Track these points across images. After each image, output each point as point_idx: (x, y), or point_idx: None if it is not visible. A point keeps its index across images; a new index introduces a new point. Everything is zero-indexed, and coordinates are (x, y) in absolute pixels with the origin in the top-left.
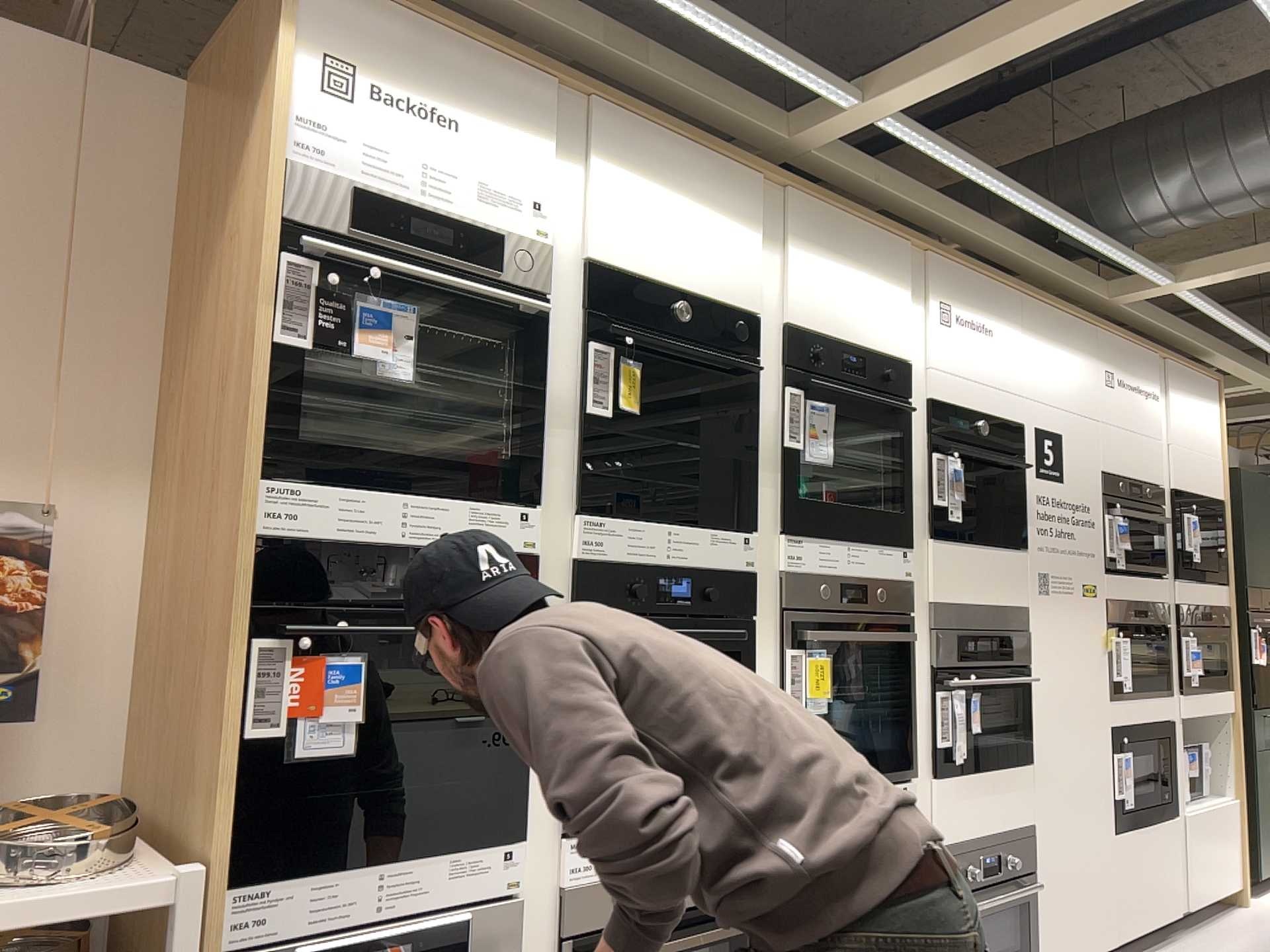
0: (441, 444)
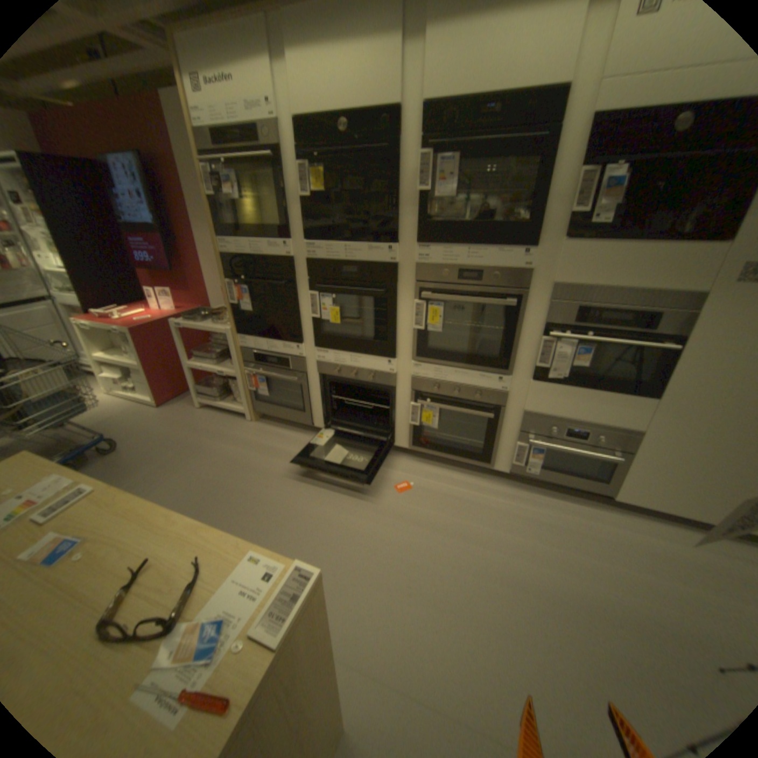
0: (261, 219)
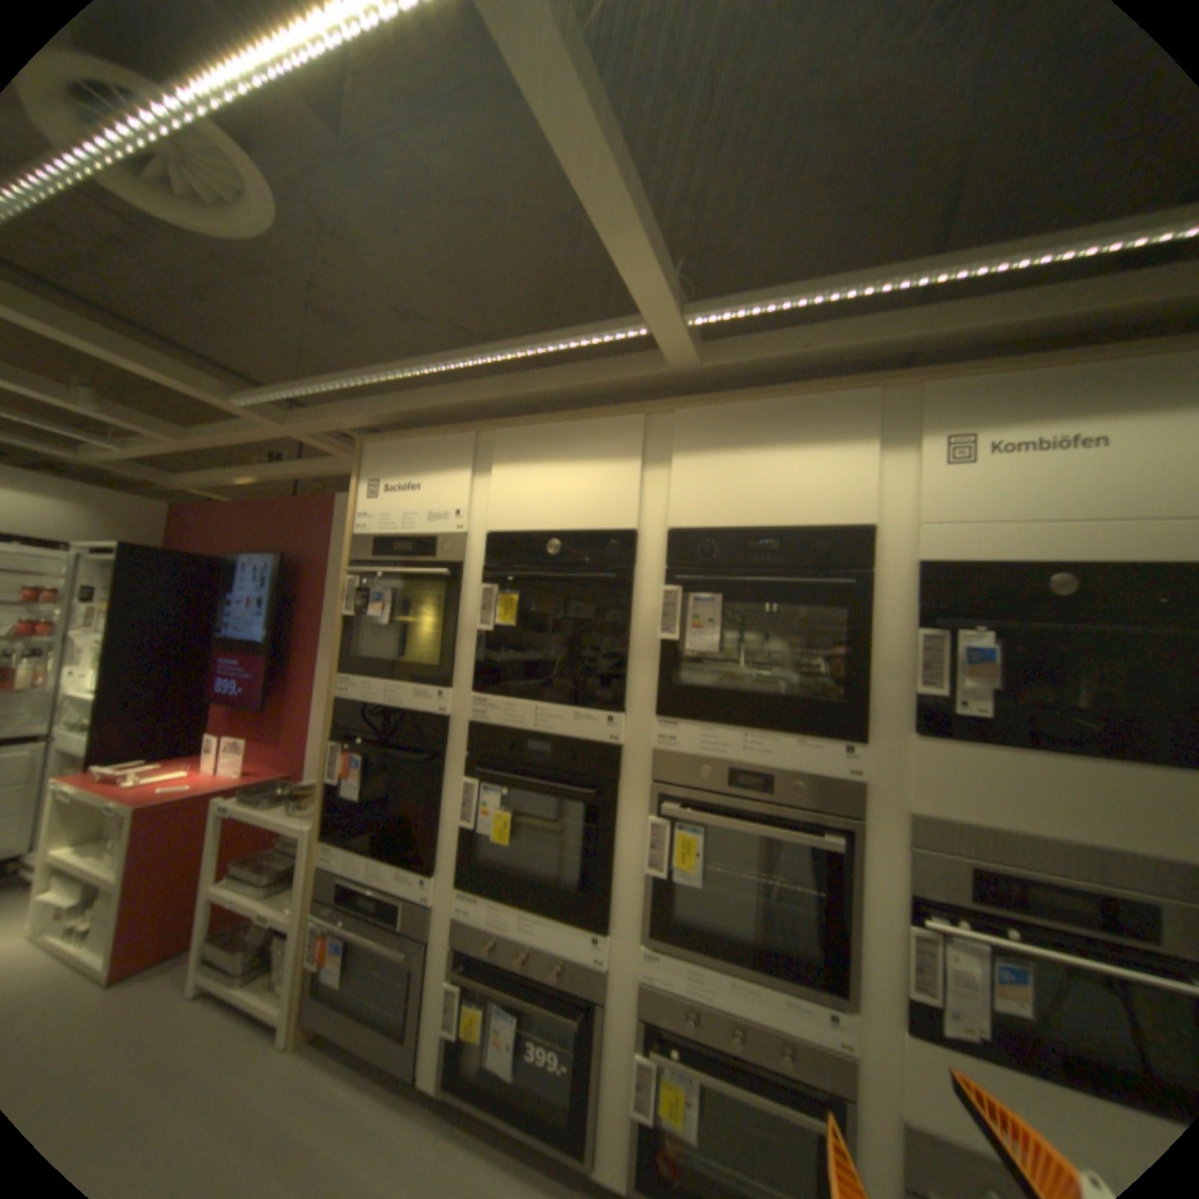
0: (415, 654)
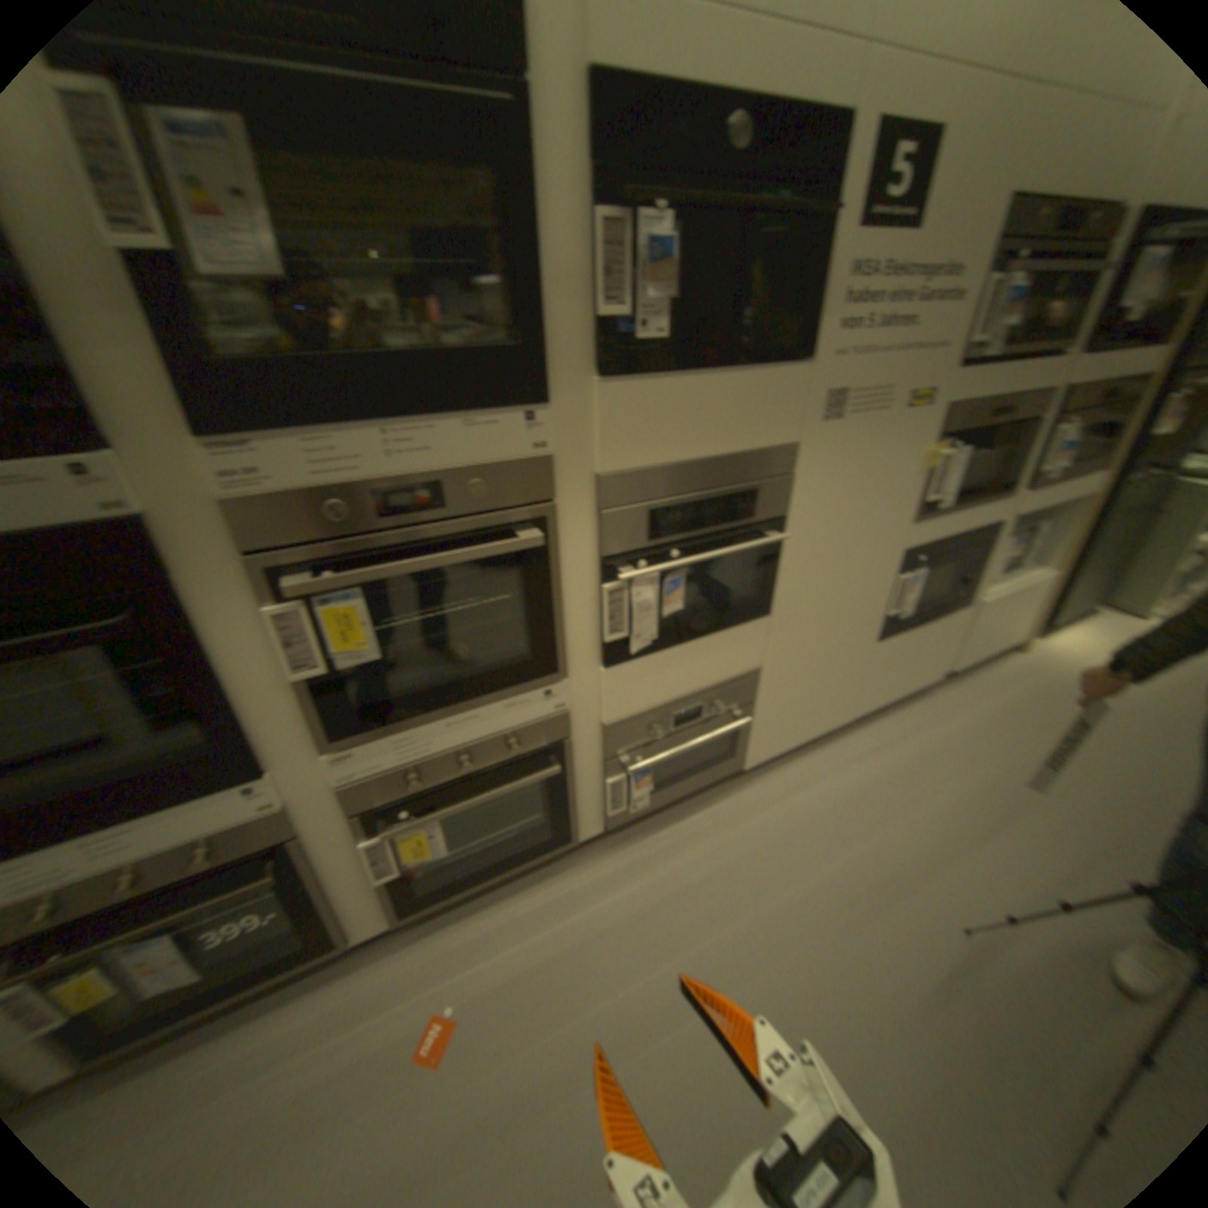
0: None
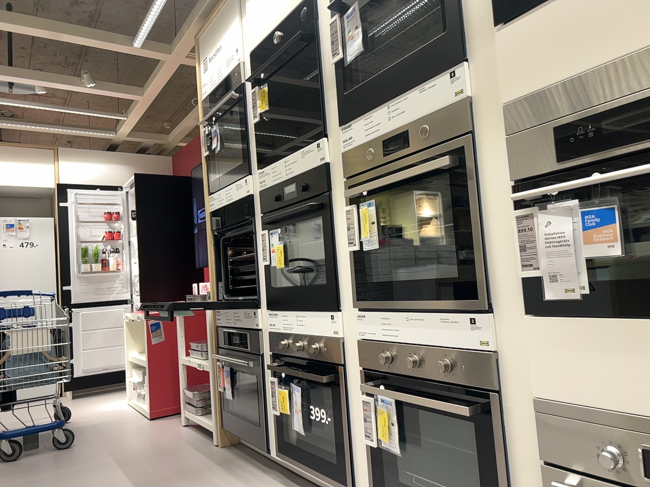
0: (239, 163)
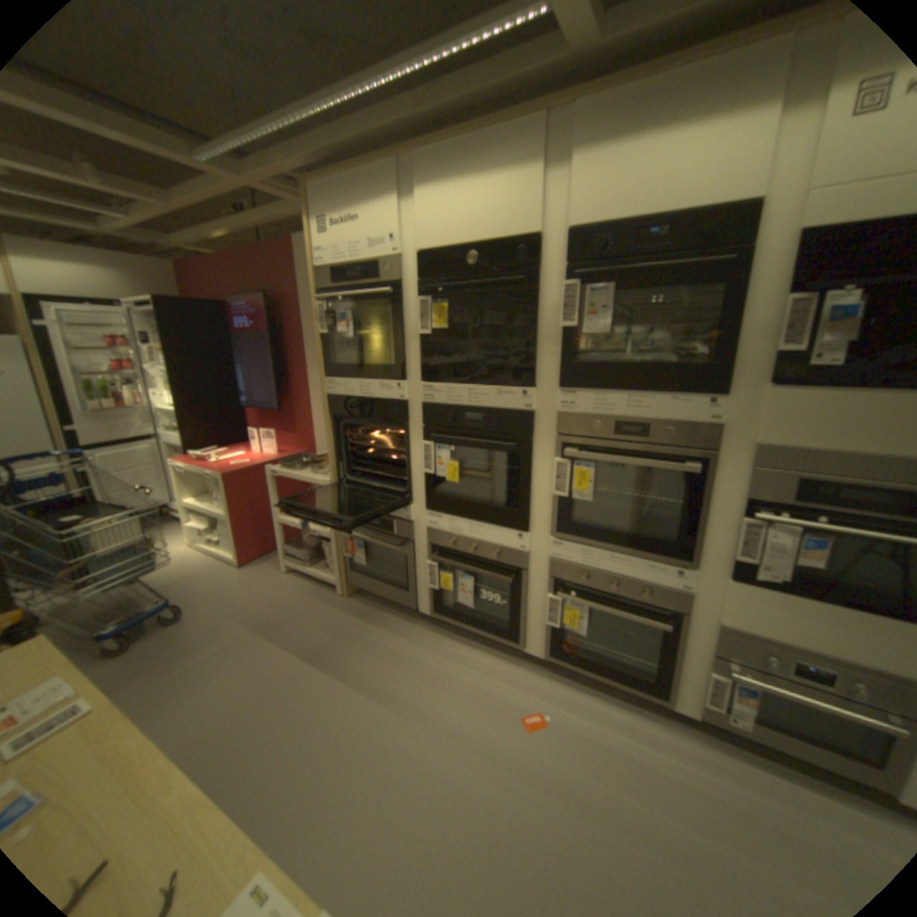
0: (376, 358)
